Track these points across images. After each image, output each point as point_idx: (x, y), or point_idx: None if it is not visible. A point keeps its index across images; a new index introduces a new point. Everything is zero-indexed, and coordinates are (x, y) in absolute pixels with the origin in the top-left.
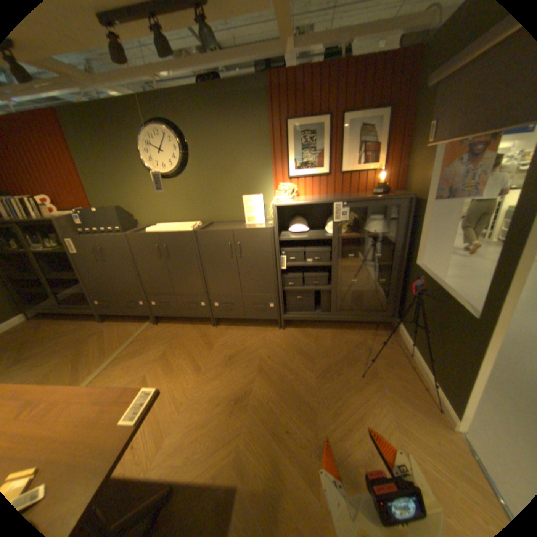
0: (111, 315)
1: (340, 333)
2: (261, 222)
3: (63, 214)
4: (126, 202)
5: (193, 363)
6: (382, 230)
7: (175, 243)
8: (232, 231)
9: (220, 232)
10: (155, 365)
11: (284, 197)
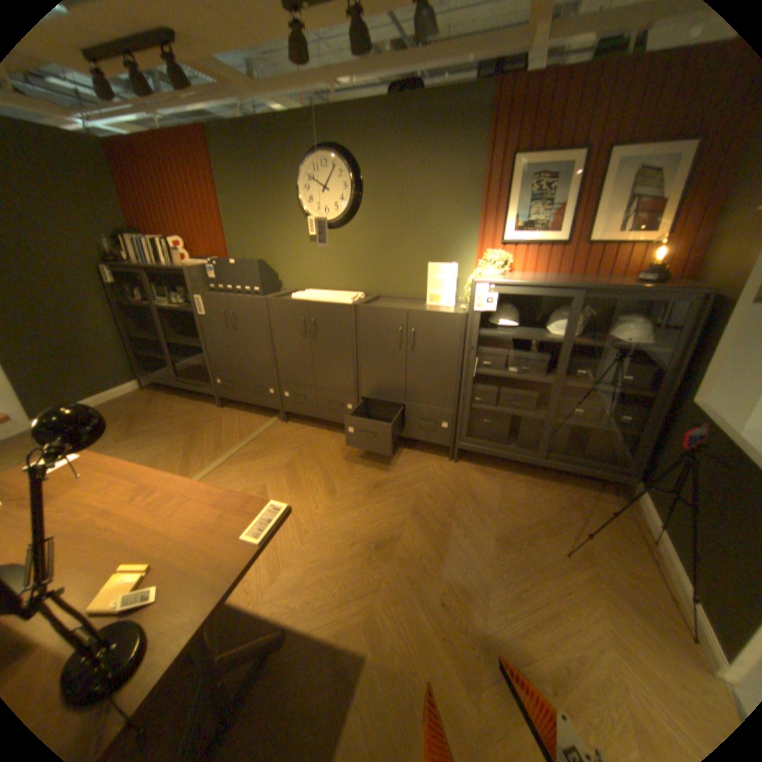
0: (234, 400)
1: (542, 485)
2: (448, 304)
3: (196, 264)
4: (272, 255)
5: (327, 482)
6: (642, 340)
7: (327, 319)
8: (406, 312)
9: (390, 311)
10: (279, 475)
11: (491, 271)
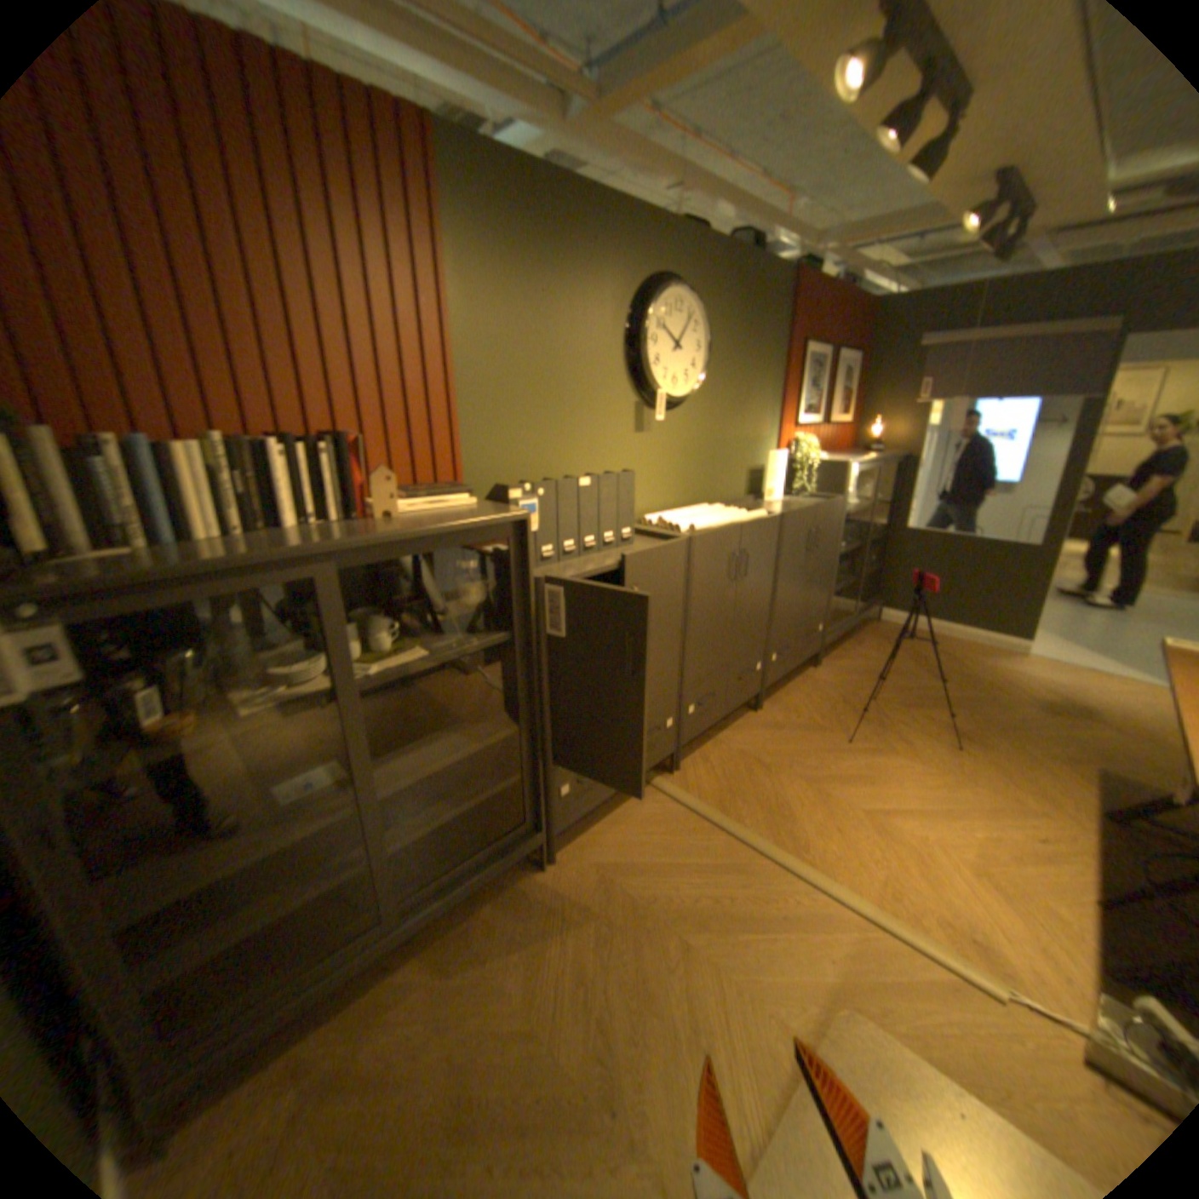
0: (592, 810)
1: (859, 643)
2: (780, 497)
3: (461, 505)
4: (570, 463)
5: (855, 753)
6: (878, 495)
7: (758, 543)
8: (817, 508)
9: (807, 511)
10: (838, 794)
11: (818, 454)
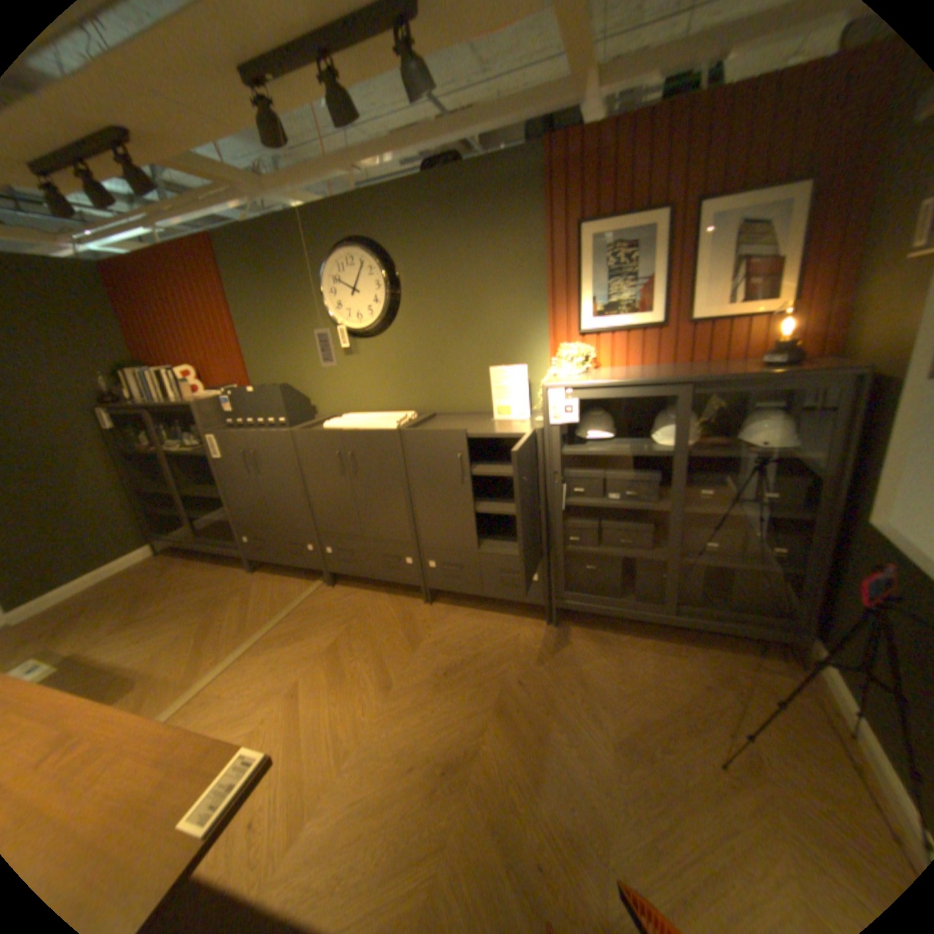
0: (266, 562)
1: (677, 653)
2: (522, 417)
3: (210, 395)
4: (302, 376)
5: (380, 671)
6: (783, 443)
7: (367, 450)
8: (465, 434)
9: (444, 434)
10: (317, 665)
11: (569, 370)
